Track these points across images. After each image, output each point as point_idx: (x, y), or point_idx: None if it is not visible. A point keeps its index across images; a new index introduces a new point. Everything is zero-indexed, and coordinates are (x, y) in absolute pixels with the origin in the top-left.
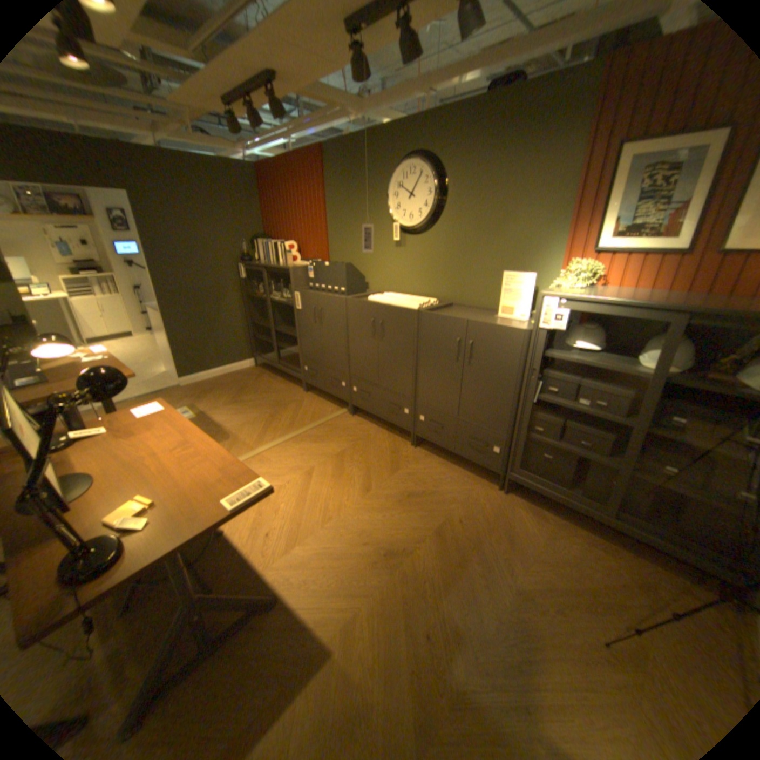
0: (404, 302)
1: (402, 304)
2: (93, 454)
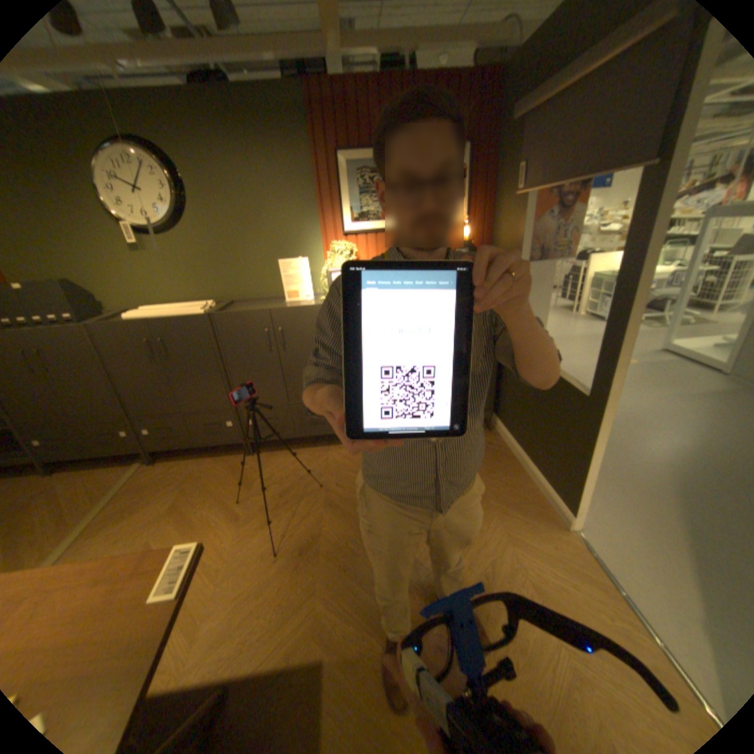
0: (181, 311)
1: (180, 312)
2: None
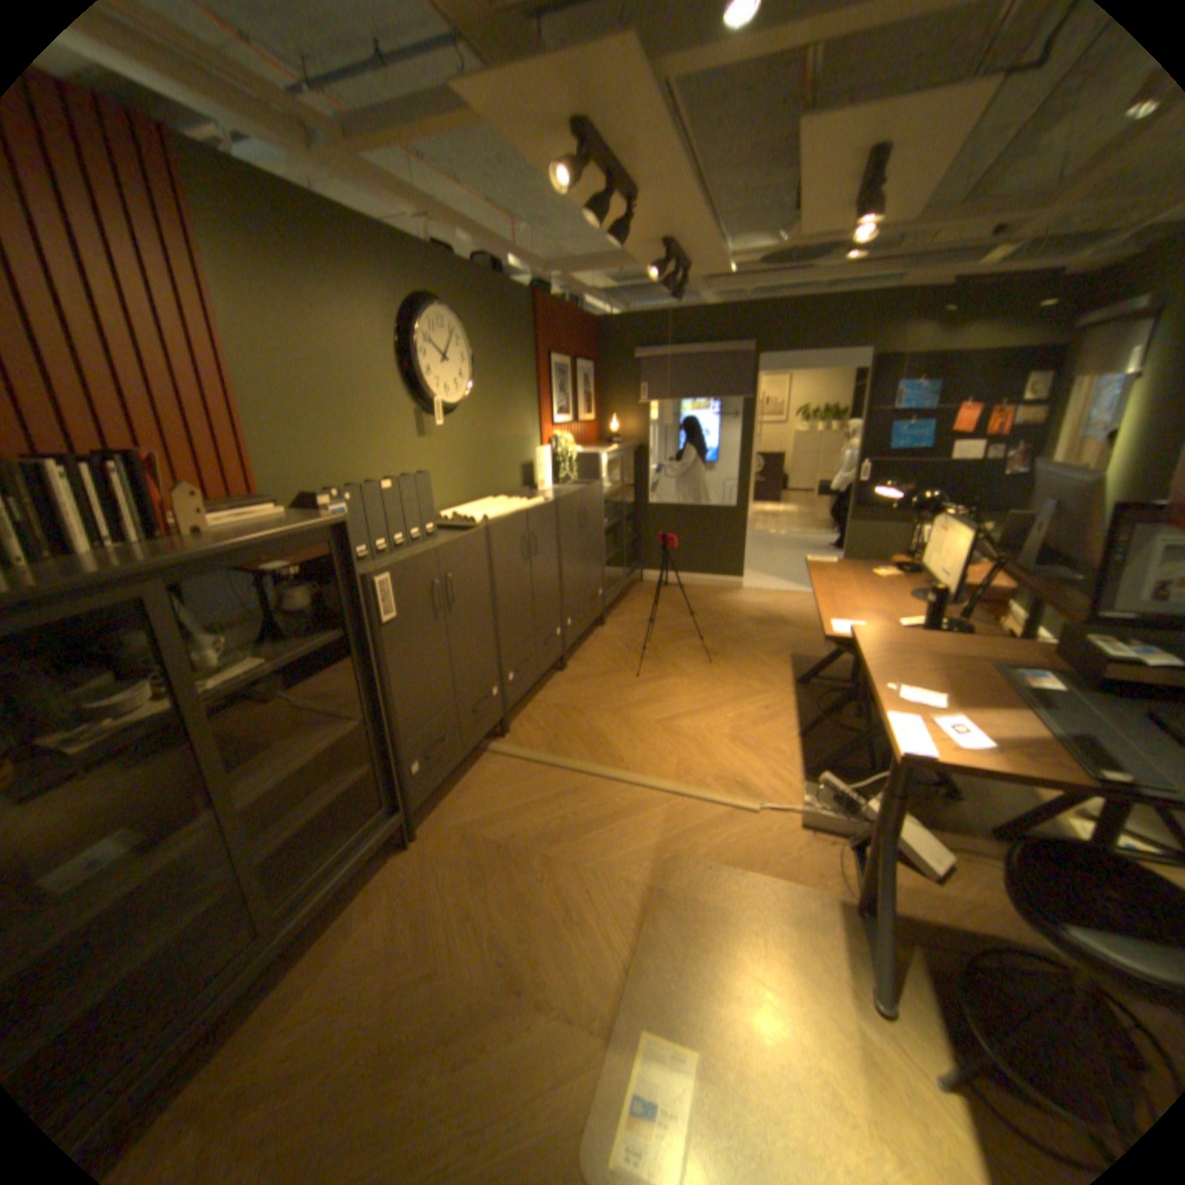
0: (515, 505)
1: (528, 504)
2: (911, 611)
